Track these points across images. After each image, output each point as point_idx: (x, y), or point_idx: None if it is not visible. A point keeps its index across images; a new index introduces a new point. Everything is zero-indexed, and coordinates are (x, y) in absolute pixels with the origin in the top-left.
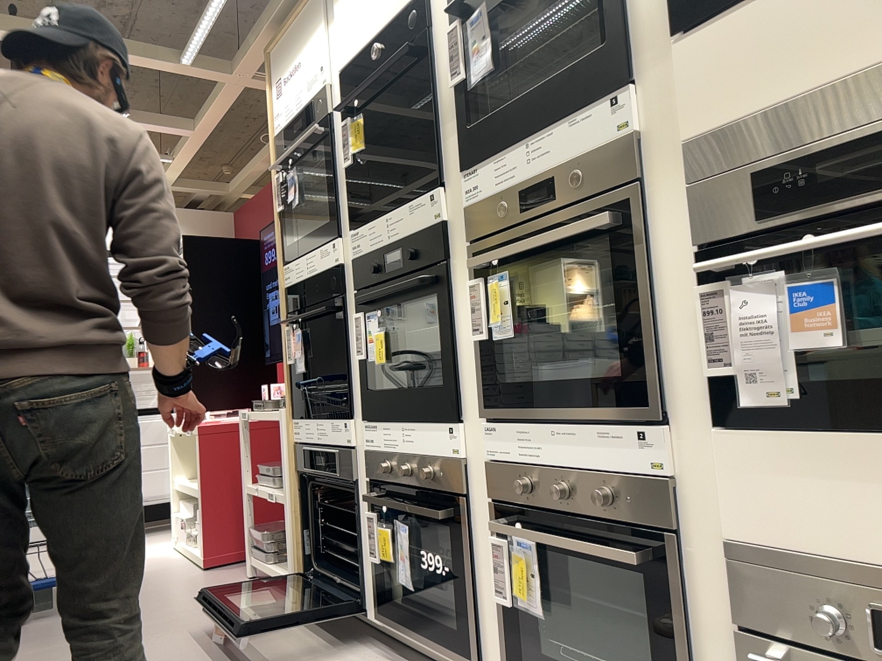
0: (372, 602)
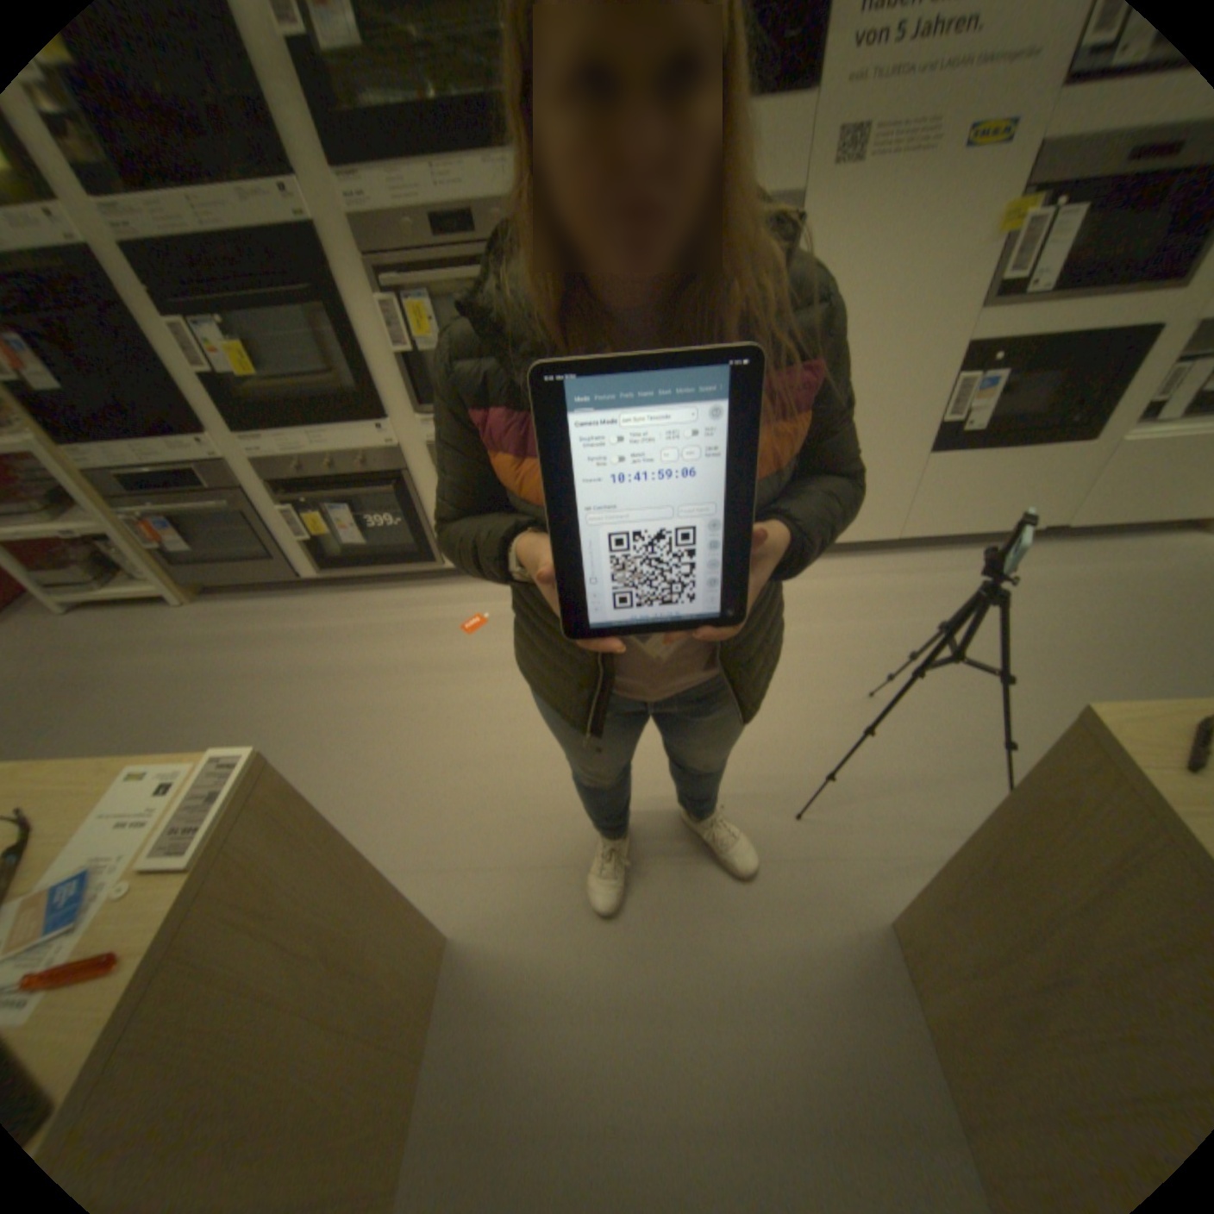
0: (303, 569)
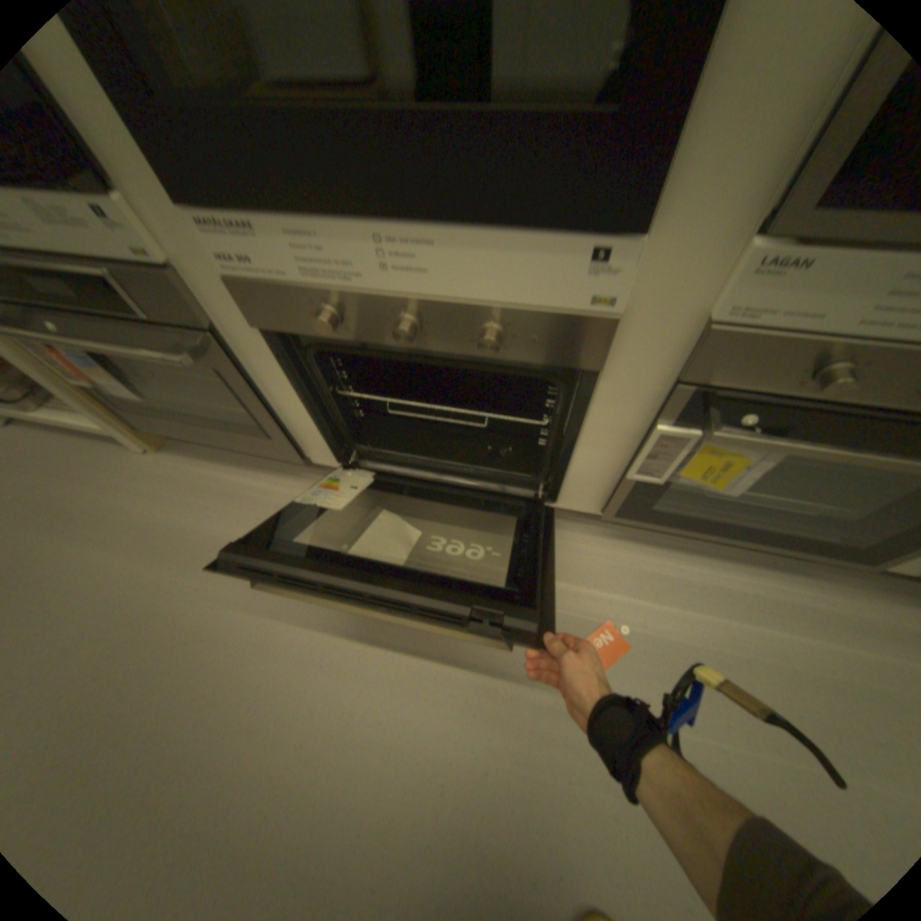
0: (318, 451)
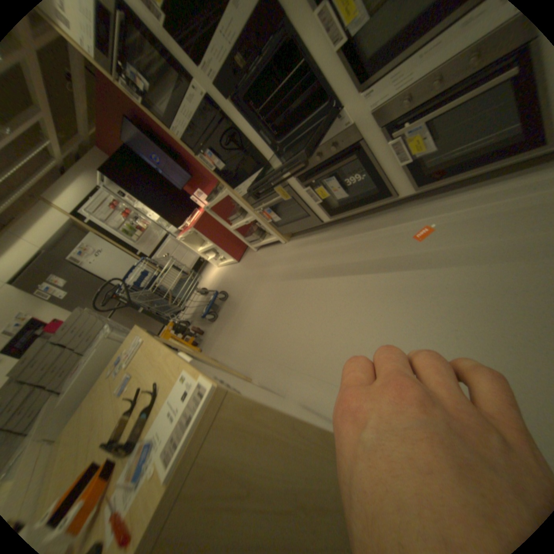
0: (324, 215)
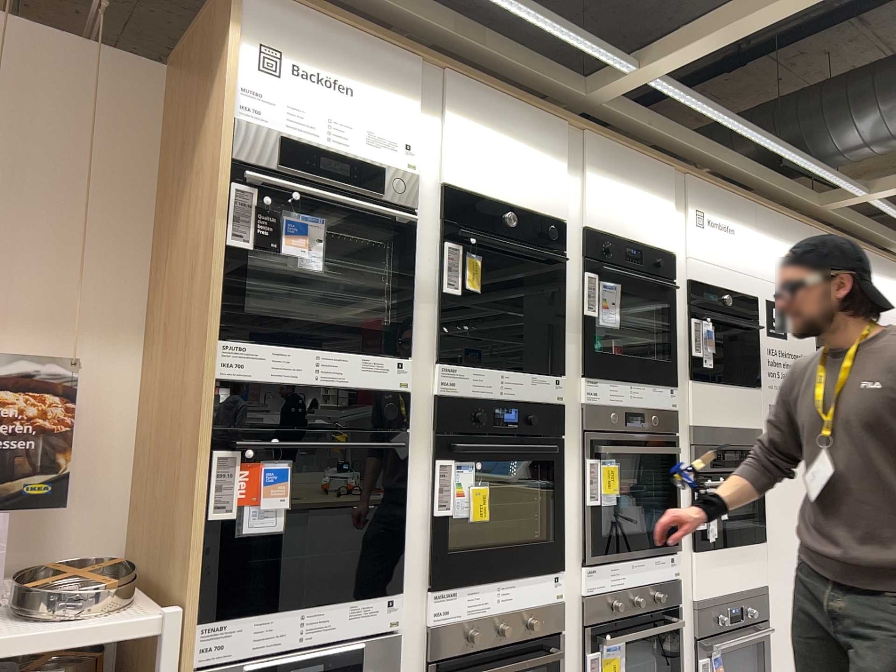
0: None
